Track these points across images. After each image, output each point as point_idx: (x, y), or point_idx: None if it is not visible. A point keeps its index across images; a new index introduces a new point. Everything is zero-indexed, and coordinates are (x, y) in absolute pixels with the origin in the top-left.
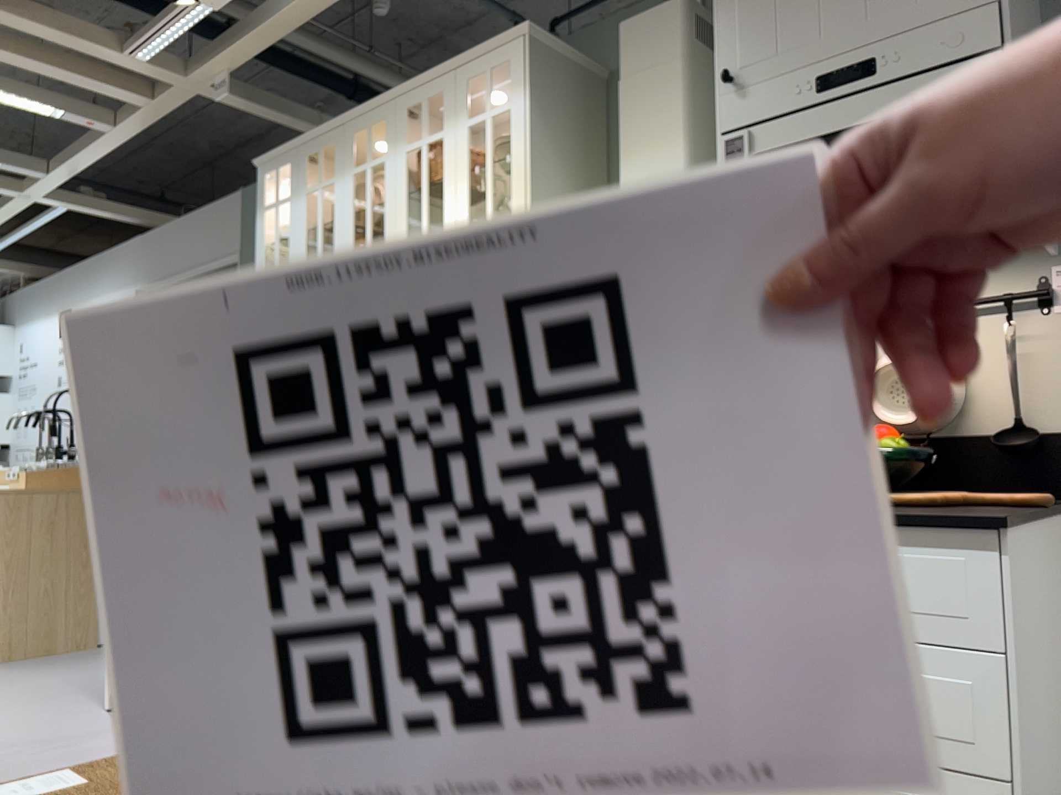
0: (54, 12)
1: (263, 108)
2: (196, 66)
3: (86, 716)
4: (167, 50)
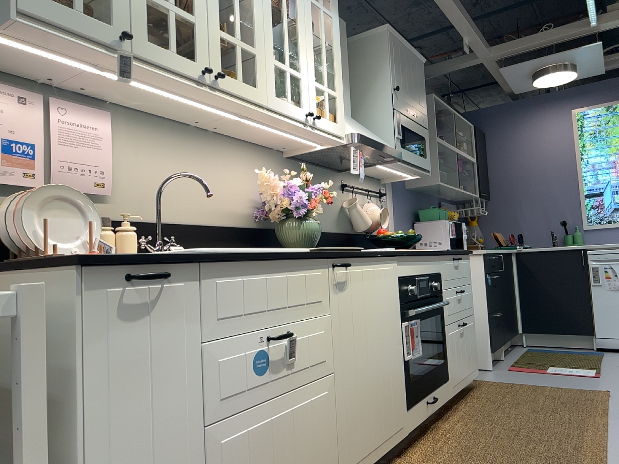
0: None
1: None
2: None
3: None
4: None
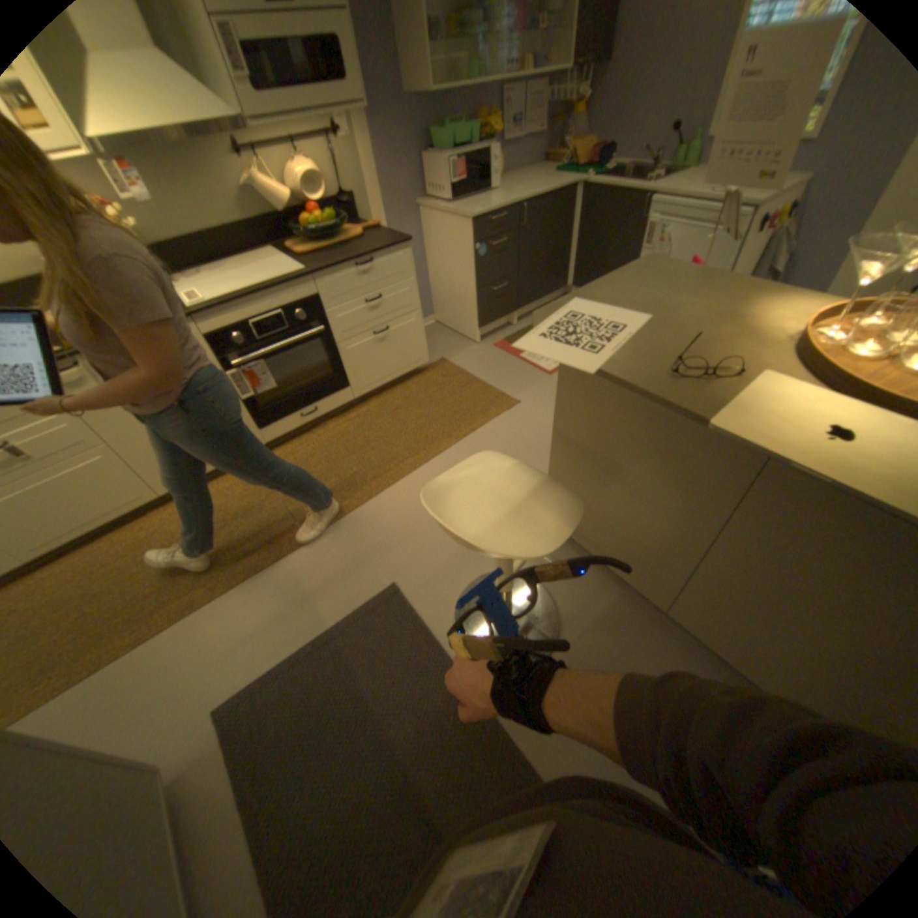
0: None
1: None
2: None
3: None
4: None
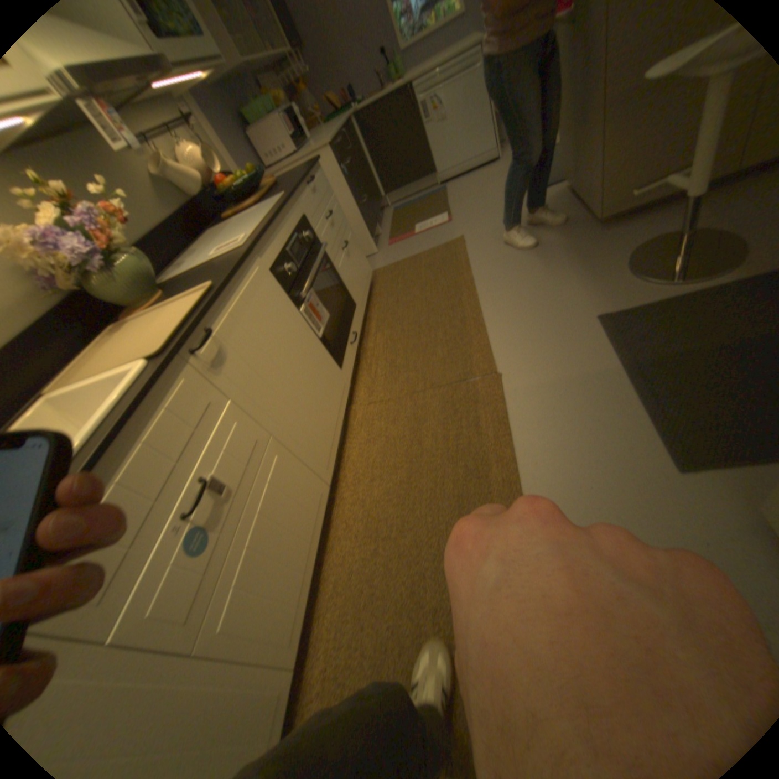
0: None
1: None
2: None
3: None
4: None
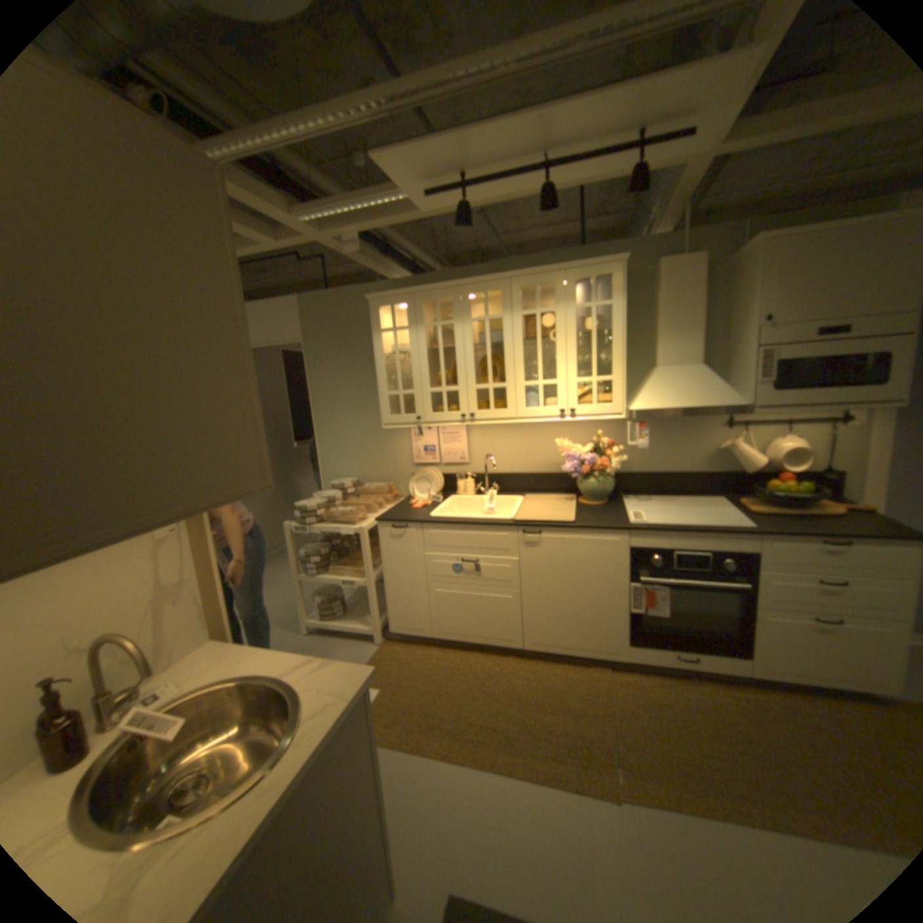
0: (249, 178)
1: (353, 251)
2: (329, 224)
3: (298, 644)
4: (324, 214)
